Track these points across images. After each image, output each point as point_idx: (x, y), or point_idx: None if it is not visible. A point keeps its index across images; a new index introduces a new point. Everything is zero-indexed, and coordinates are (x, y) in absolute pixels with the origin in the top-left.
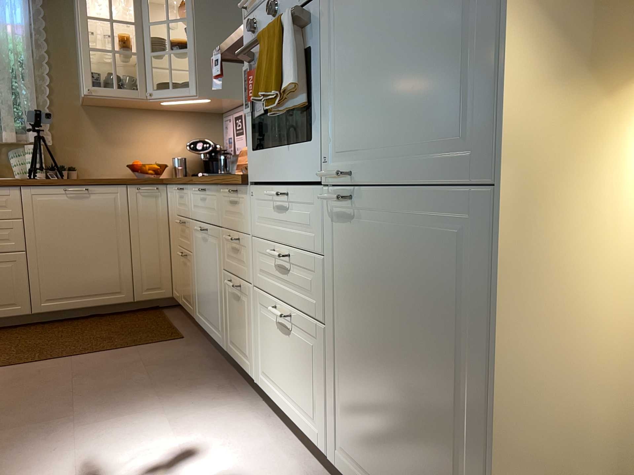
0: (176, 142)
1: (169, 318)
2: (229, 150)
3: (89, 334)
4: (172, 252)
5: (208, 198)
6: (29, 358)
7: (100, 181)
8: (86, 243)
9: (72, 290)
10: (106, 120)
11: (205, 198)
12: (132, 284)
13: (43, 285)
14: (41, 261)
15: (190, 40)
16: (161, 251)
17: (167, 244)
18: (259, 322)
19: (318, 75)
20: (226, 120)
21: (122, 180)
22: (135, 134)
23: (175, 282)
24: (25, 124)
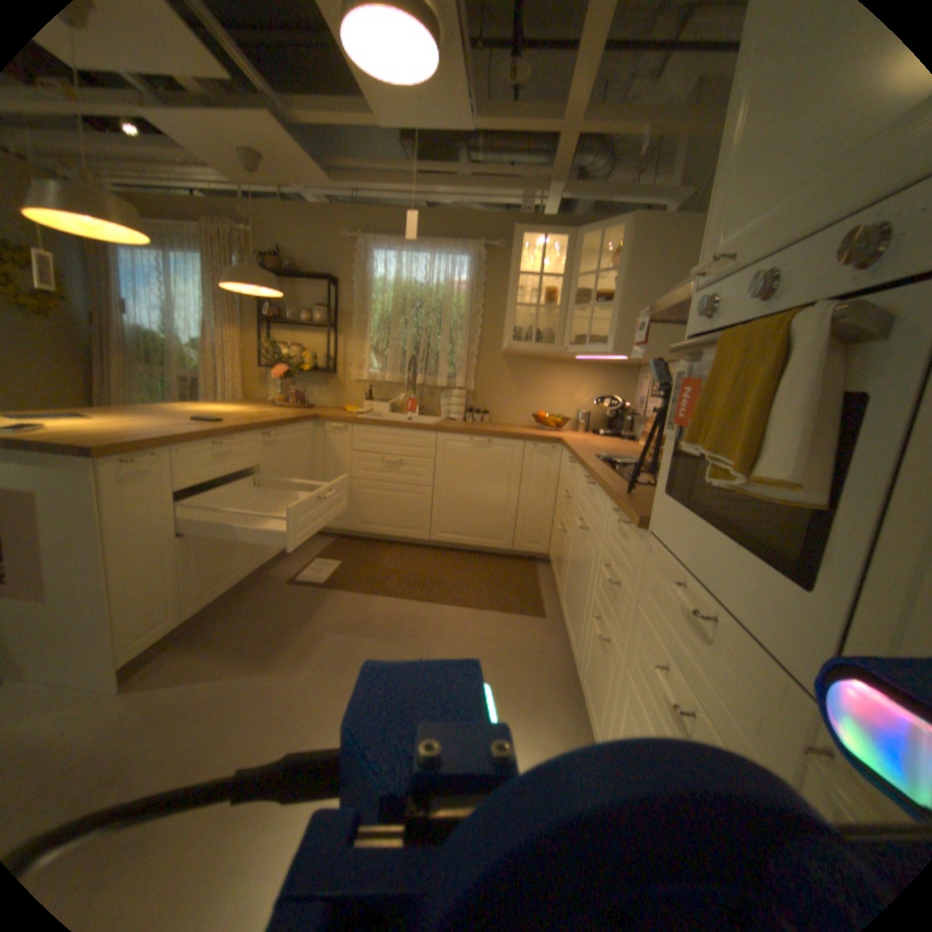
0: (583, 395)
1: (539, 579)
2: (639, 413)
3: (465, 577)
4: (555, 515)
5: (595, 497)
6: (411, 593)
7: (501, 435)
8: (480, 489)
9: (462, 528)
10: (521, 370)
11: (593, 495)
12: (512, 534)
13: (441, 519)
14: (442, 499)
15: (618, 292)
16: (545, 510)
17: (552, 504)
18: (622, 716)
19: (862, 472)
20: (643, 379)
21: (520, 437)
22: (545, 385)
23: (552, 545)
24: (455, 371)
